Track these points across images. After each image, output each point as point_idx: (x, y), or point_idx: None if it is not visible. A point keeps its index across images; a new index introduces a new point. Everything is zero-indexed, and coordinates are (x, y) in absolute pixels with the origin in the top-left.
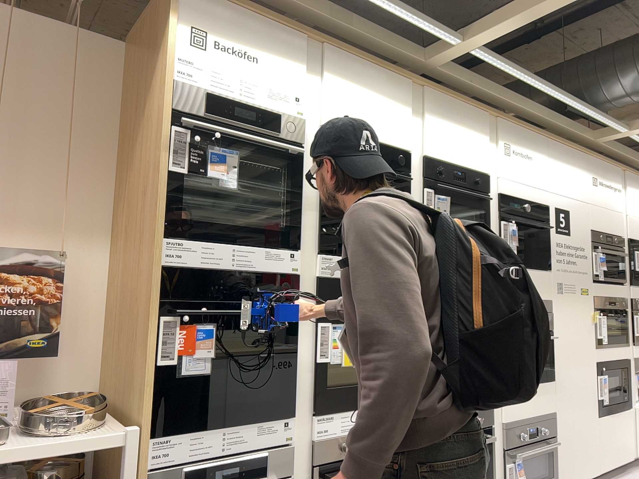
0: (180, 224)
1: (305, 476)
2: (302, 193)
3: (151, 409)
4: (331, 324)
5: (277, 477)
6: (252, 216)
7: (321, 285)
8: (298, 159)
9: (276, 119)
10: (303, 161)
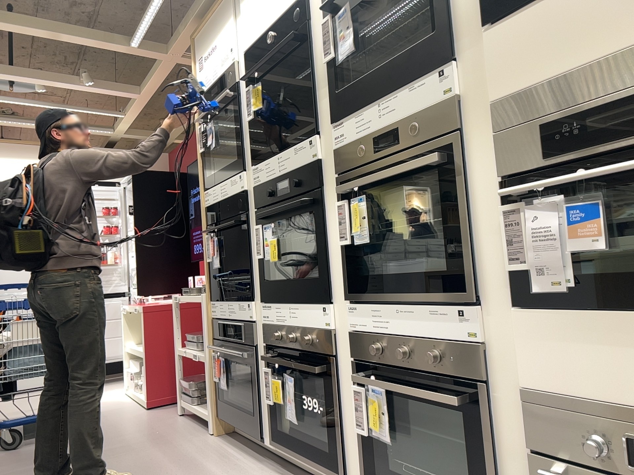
0: (206, 180)
1: (264, 352)
2: (242, 122)
3: (207, 285)
4: (268, 224)
5: (250, 345)
6: (234, 156)
7: (255, 192)
8: (235, 97)
9: (223, 79)
10: (240, 95)
